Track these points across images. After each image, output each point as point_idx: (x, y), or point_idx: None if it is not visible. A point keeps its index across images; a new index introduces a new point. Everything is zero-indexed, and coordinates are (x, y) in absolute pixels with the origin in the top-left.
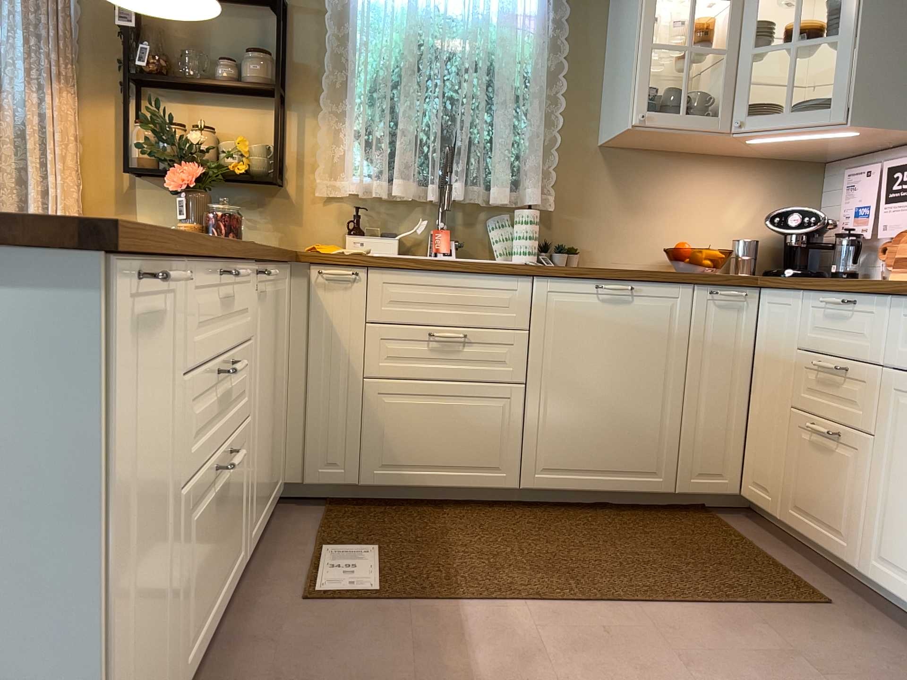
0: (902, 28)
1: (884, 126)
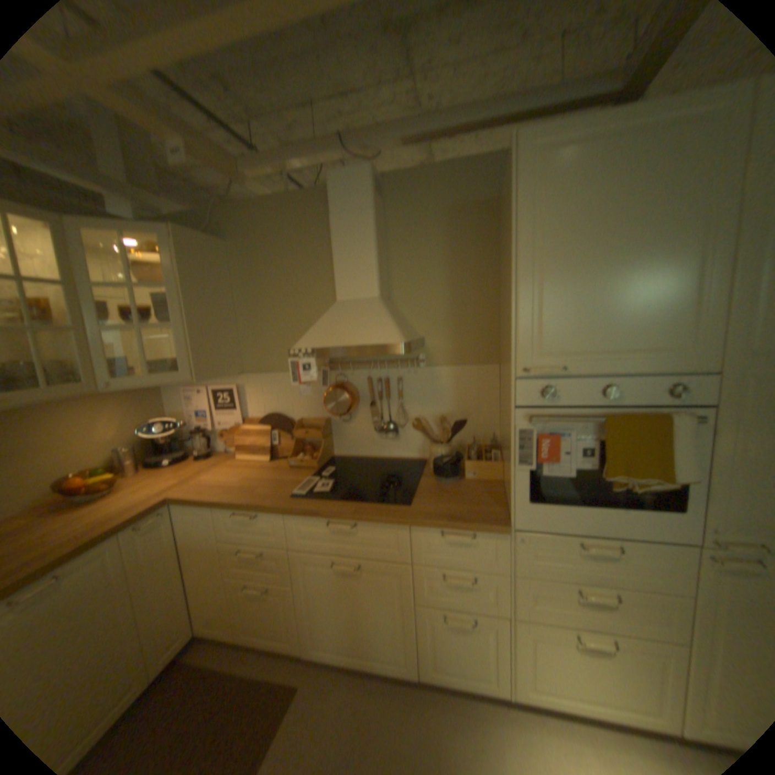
0: (207, 317)
1: (213, 376)
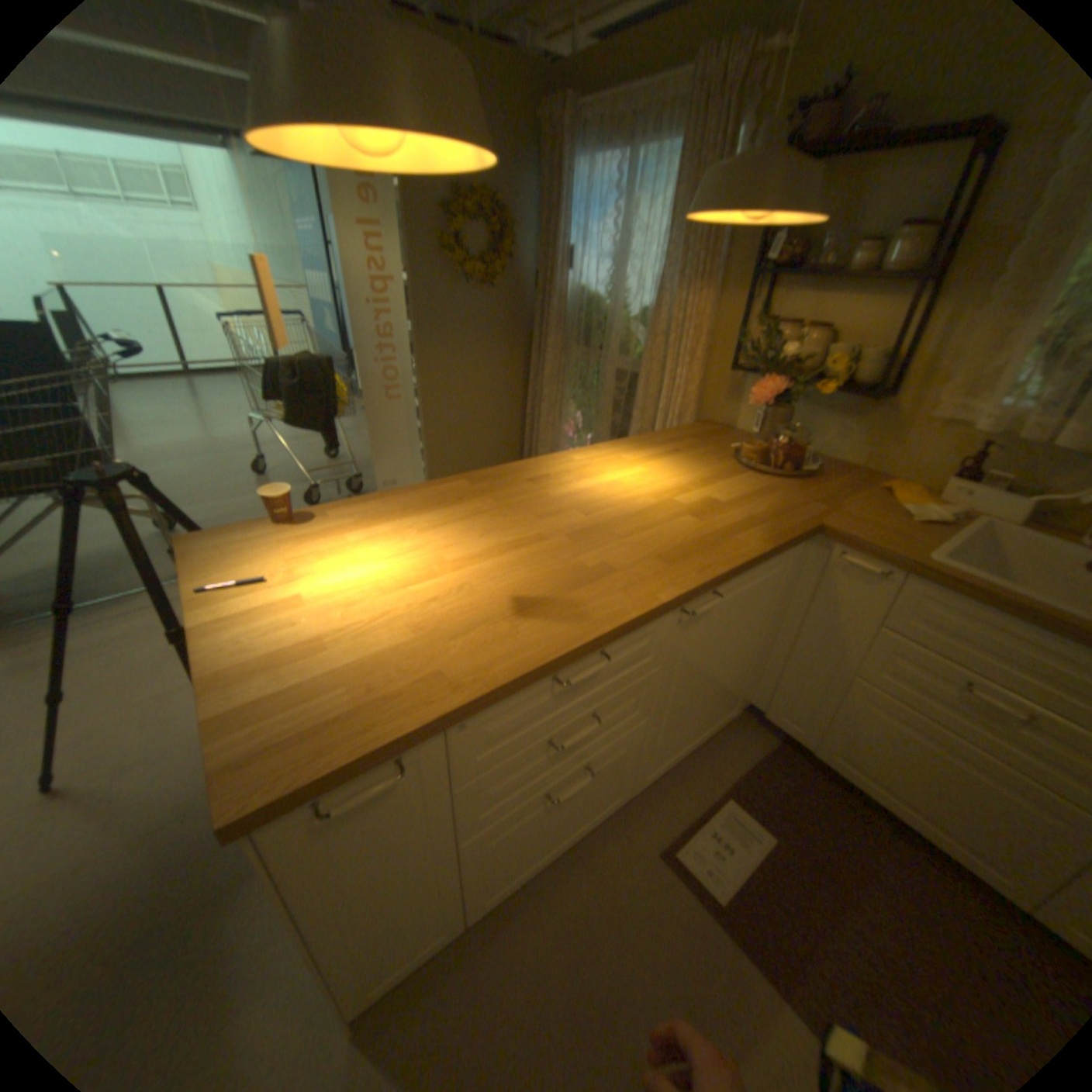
0: None
1: None
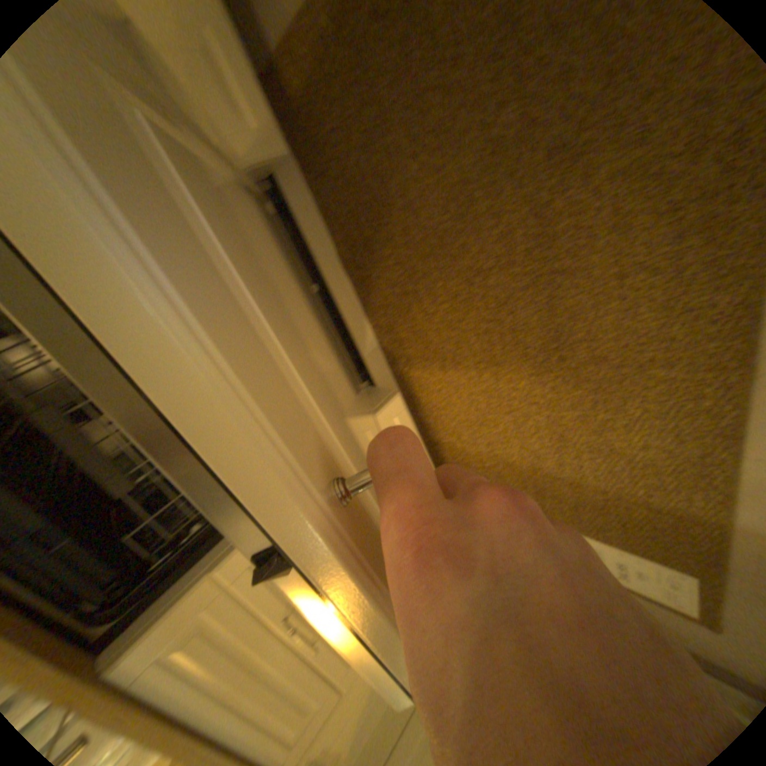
0: None
1: None
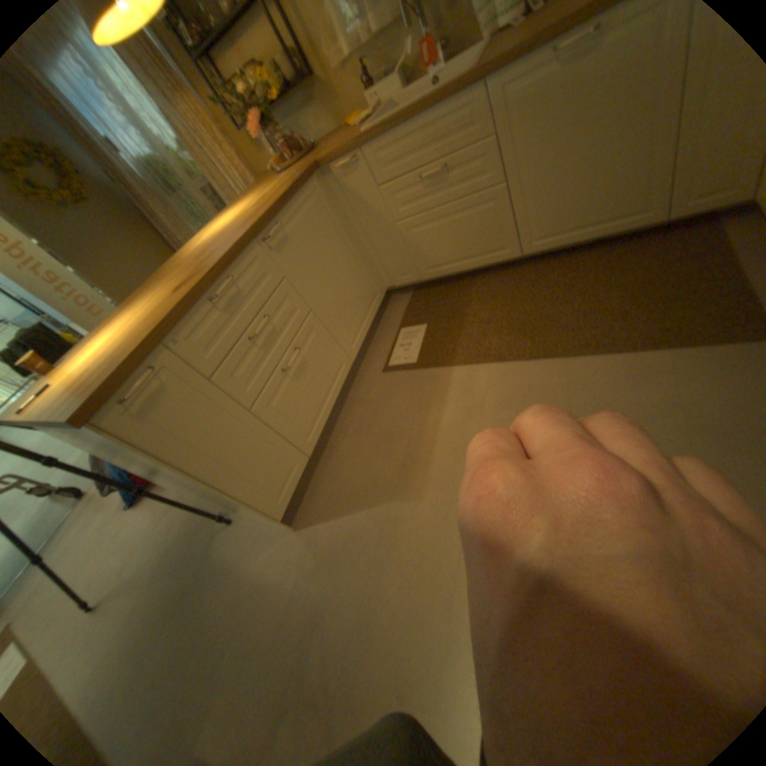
0: None
1: None
